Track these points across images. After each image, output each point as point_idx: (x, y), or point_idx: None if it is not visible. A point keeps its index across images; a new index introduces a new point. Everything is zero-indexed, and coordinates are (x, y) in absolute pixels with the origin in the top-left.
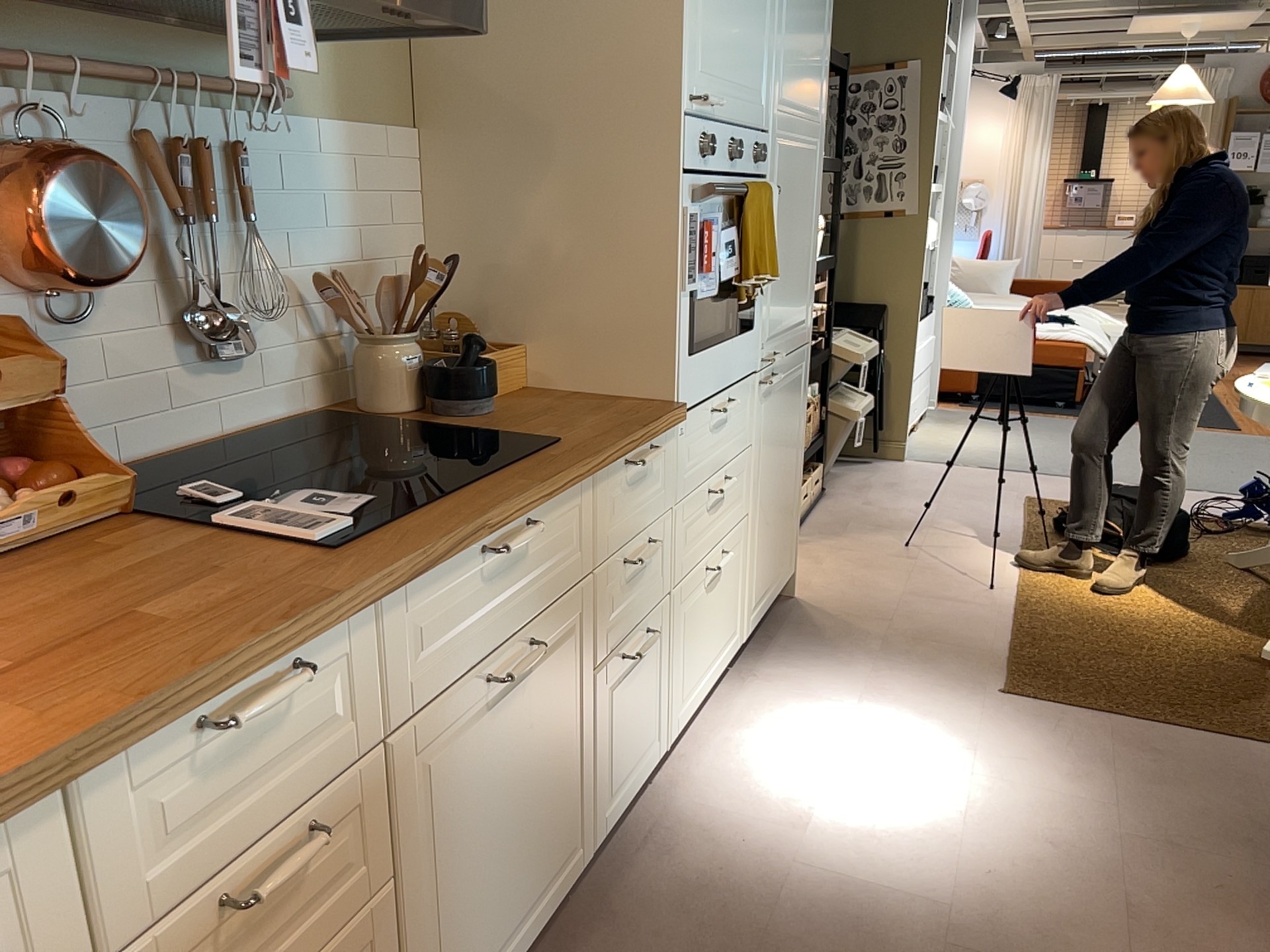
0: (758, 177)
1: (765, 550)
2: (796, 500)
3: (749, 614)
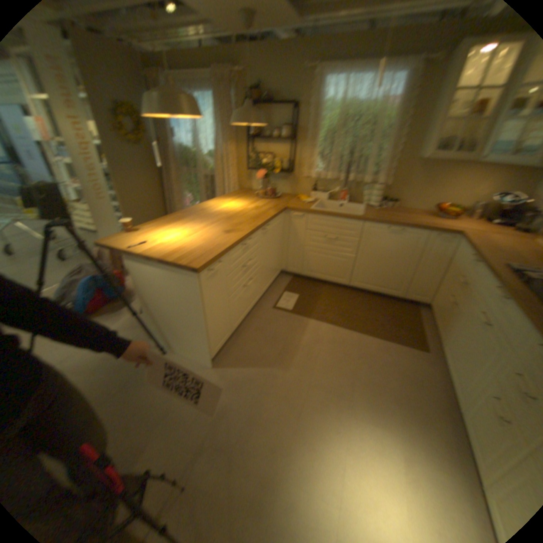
0: None
1: None
2: None
3: None
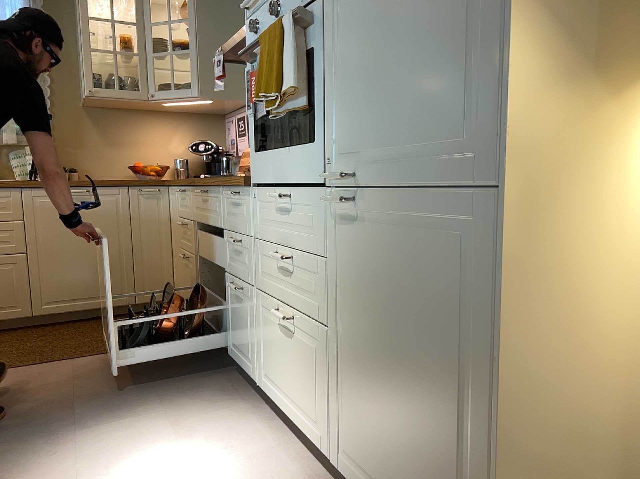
0: (311, 2)
1: (366, 418)
2: (477, 478)
3: (339, 447)
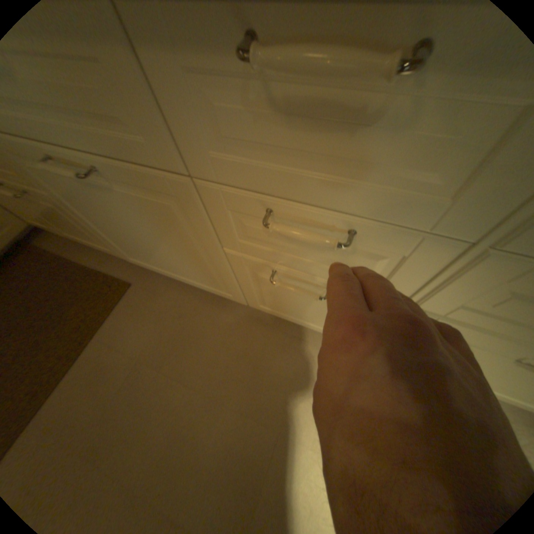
0: None
1: None
2: None
3: None
